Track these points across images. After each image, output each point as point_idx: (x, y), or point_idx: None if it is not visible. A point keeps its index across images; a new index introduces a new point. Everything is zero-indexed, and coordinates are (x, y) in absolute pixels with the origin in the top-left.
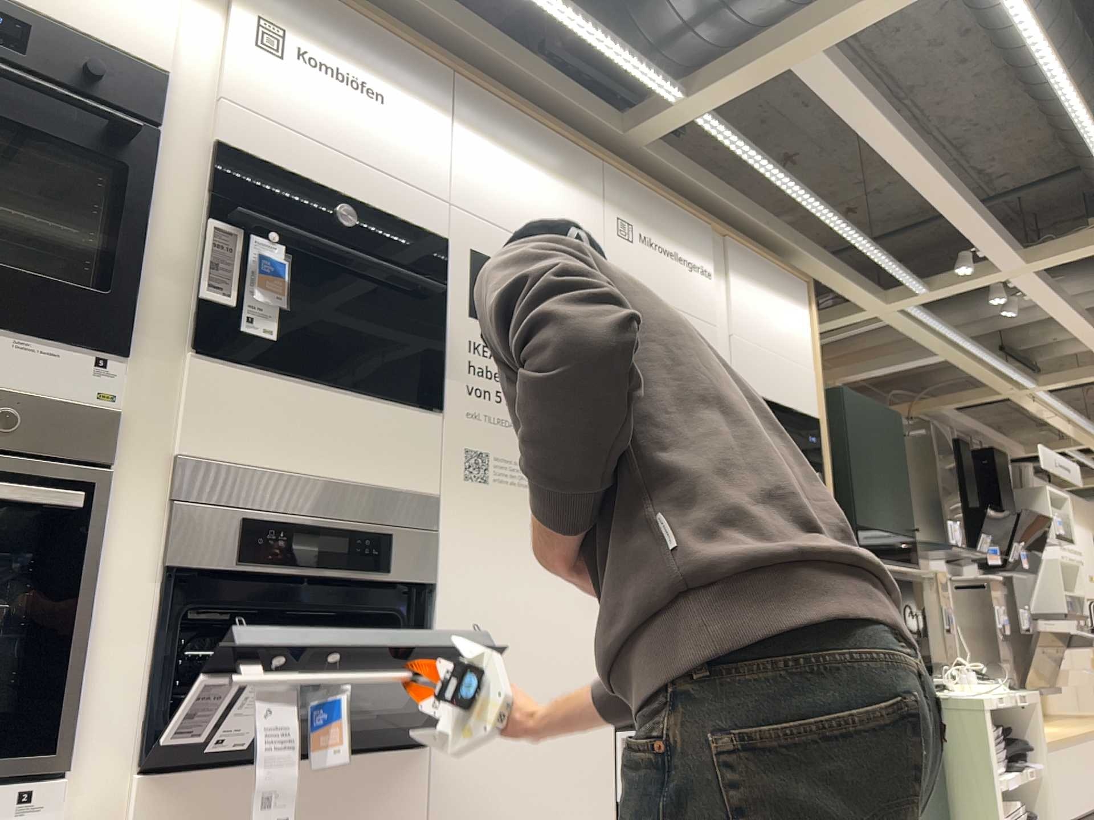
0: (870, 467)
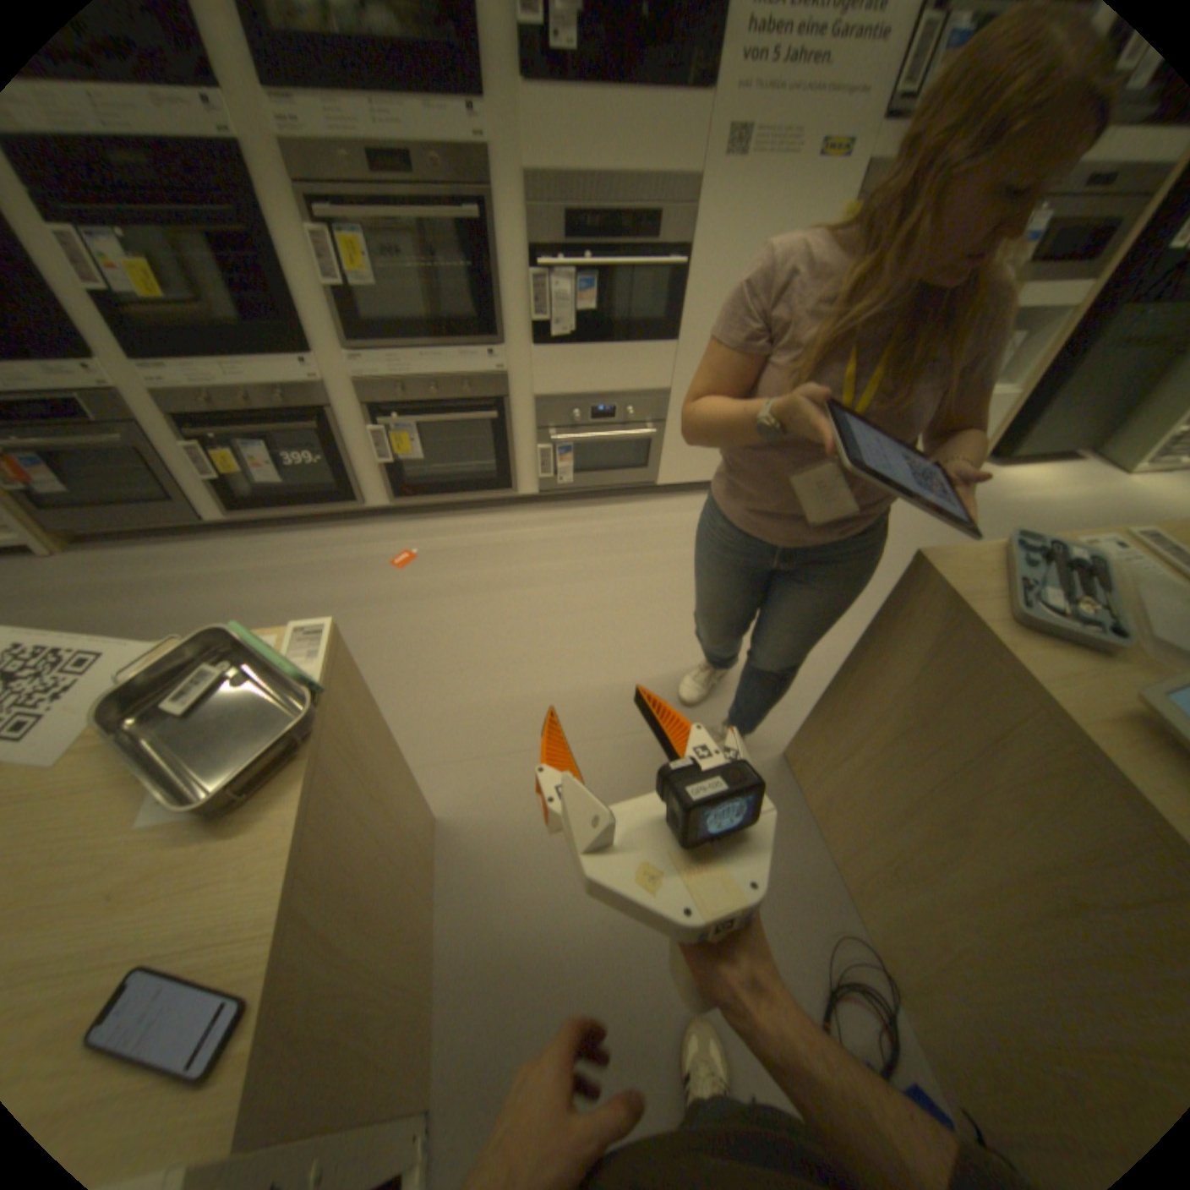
0: None
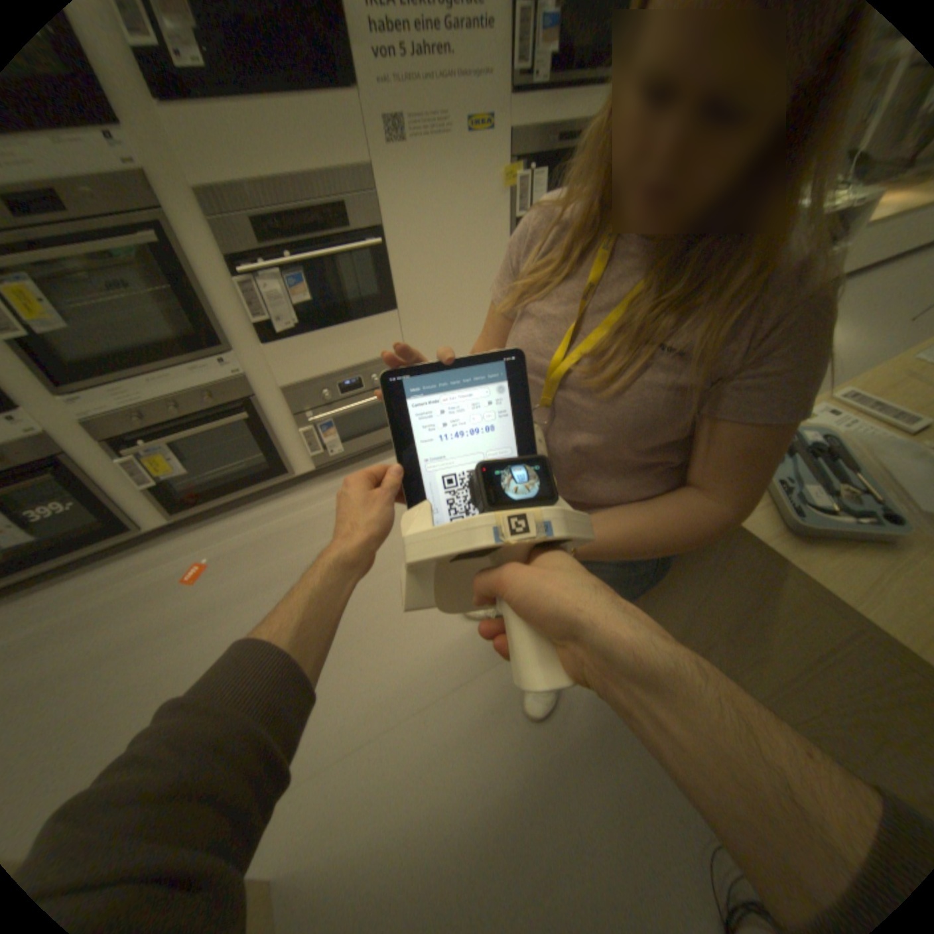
0: None
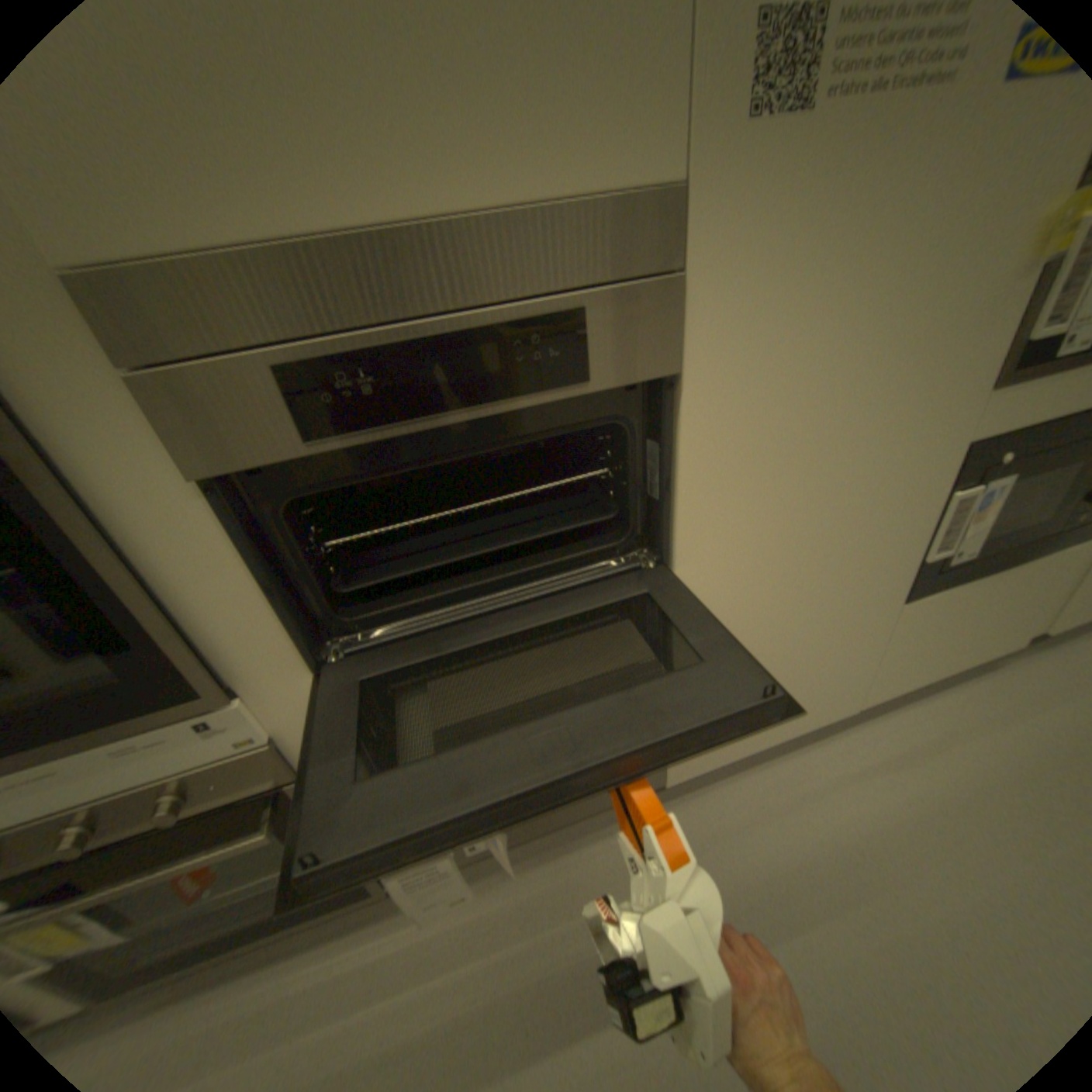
0: None
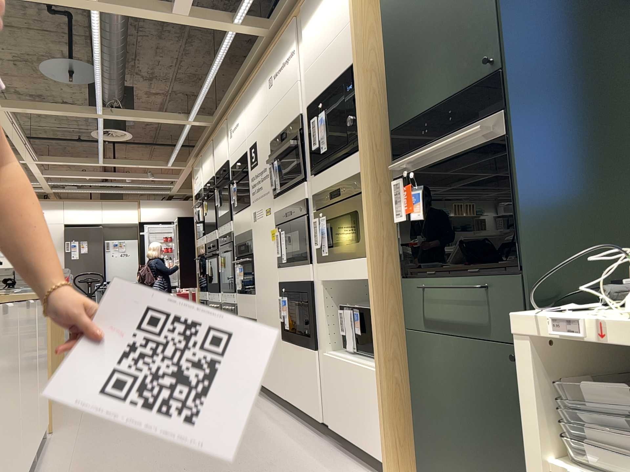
0: (416, 44)
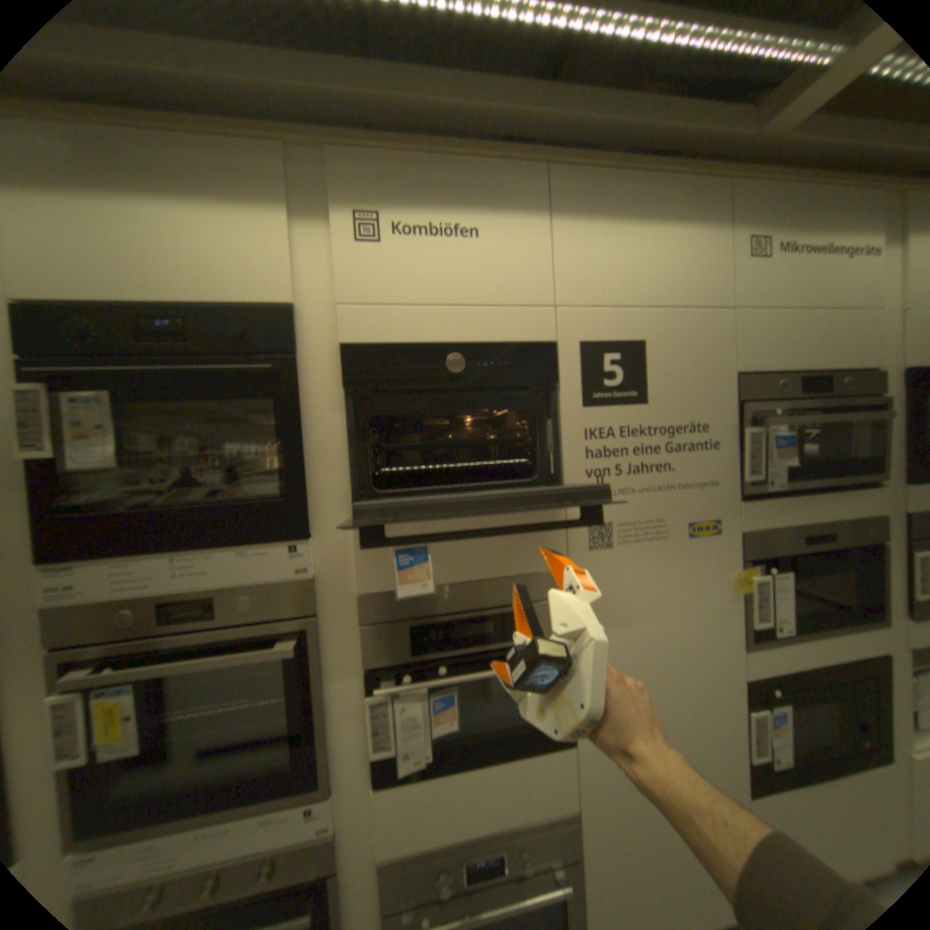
0: None
